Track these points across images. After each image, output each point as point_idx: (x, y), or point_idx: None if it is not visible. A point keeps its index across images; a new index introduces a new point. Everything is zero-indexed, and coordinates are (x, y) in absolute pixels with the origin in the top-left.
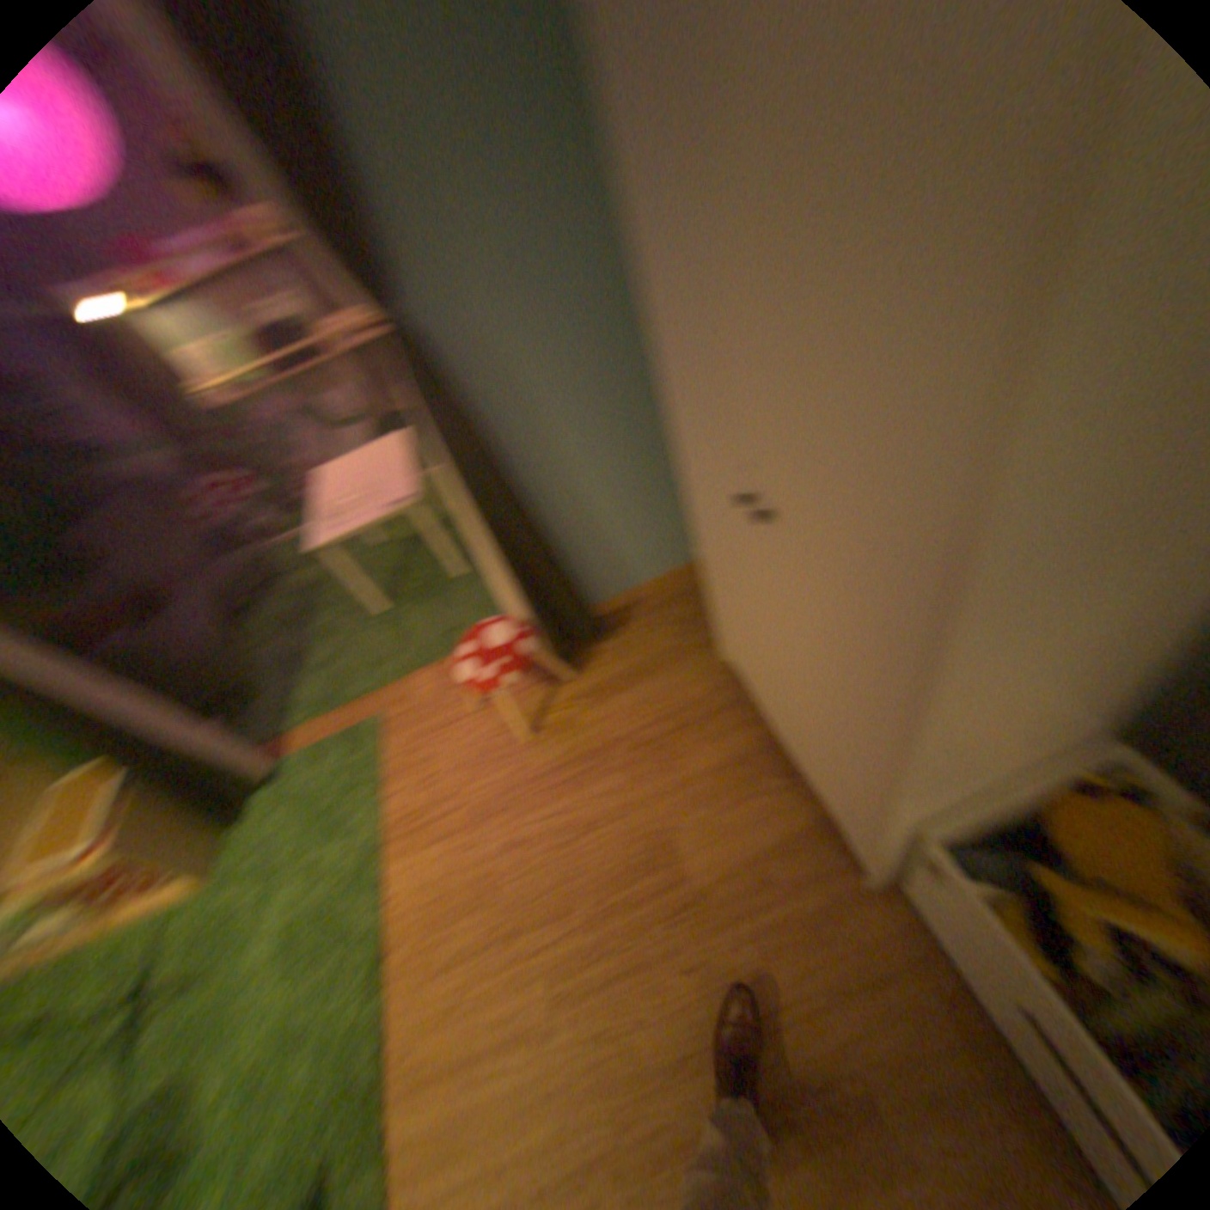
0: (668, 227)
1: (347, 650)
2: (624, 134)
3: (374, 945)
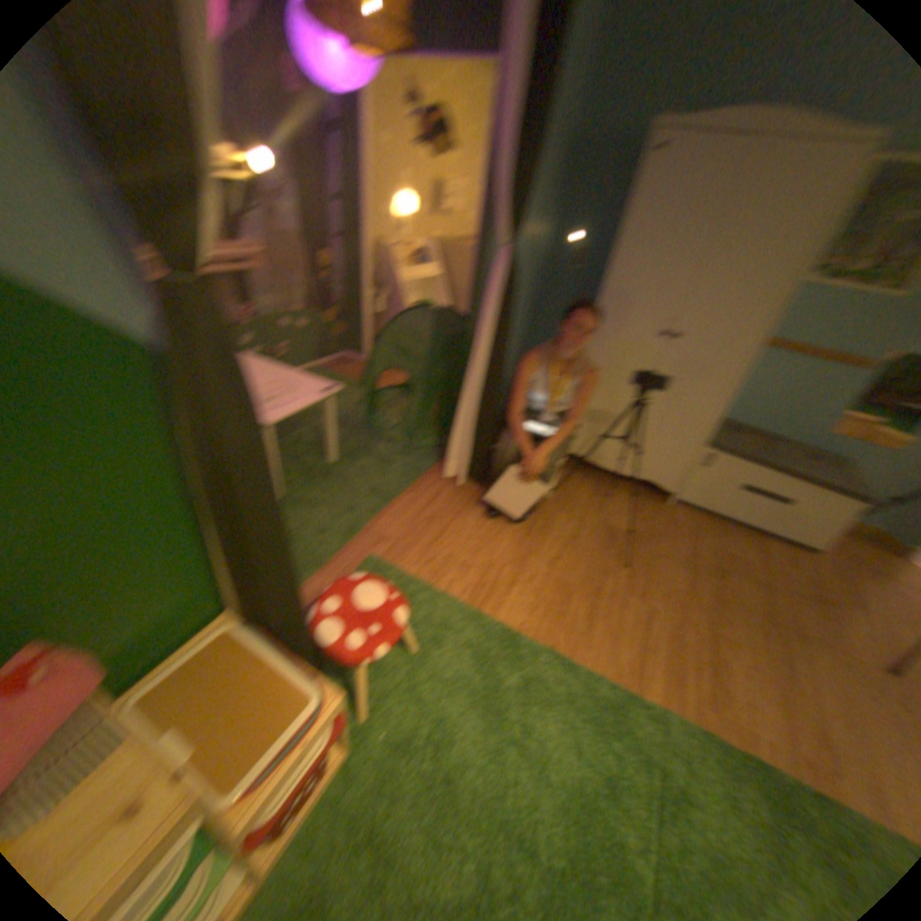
0: (664, 246)
1: None
2: (649, 218)
3: (541, 645)
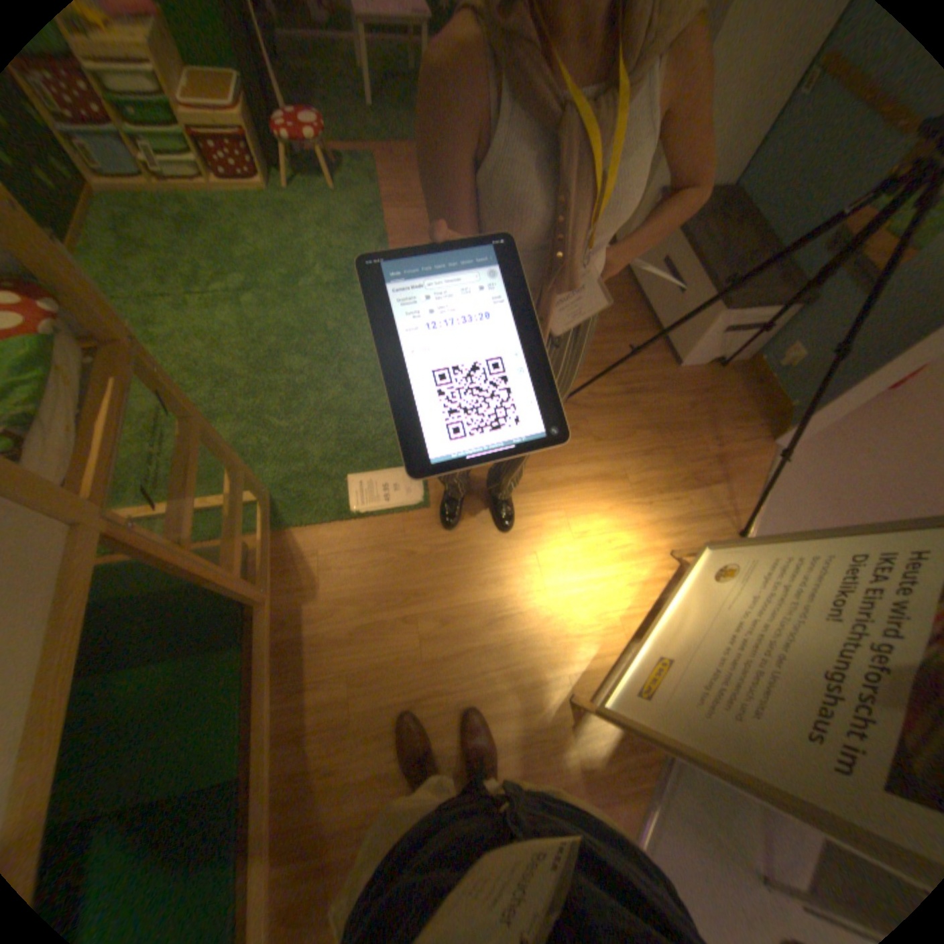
0: None
1: (347, 117)
2: None
3: (383, 231)
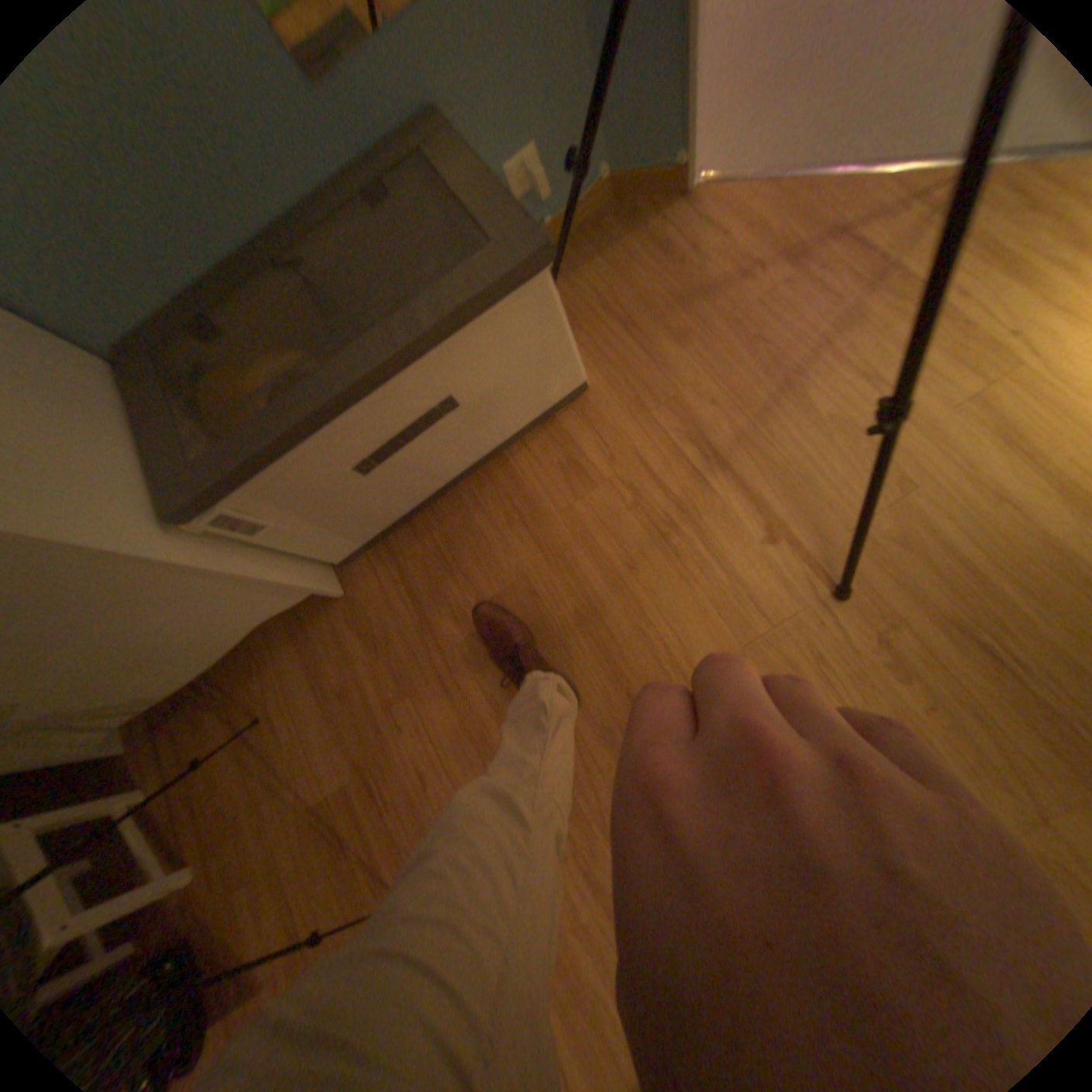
0: None
1: None
2: None
3: None
